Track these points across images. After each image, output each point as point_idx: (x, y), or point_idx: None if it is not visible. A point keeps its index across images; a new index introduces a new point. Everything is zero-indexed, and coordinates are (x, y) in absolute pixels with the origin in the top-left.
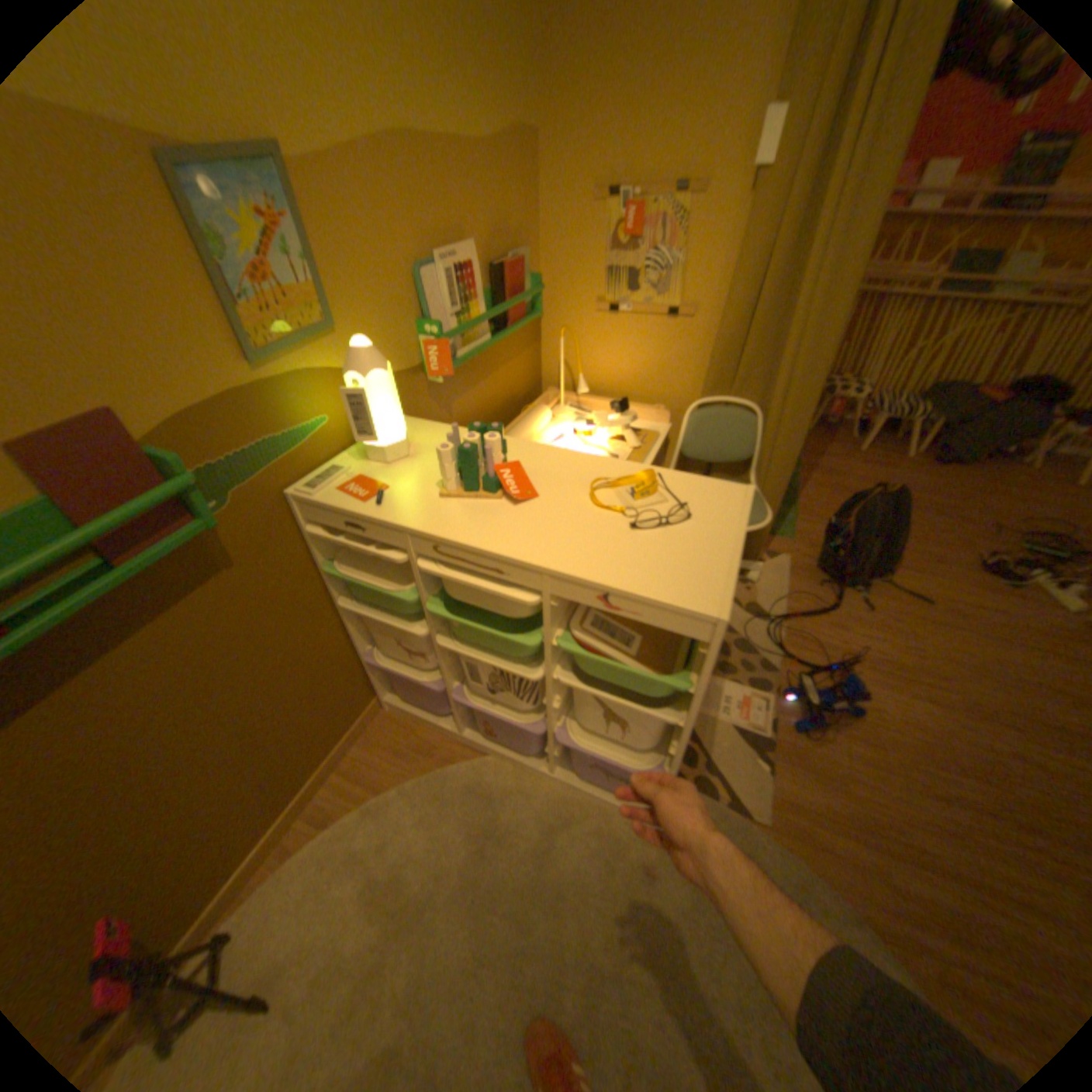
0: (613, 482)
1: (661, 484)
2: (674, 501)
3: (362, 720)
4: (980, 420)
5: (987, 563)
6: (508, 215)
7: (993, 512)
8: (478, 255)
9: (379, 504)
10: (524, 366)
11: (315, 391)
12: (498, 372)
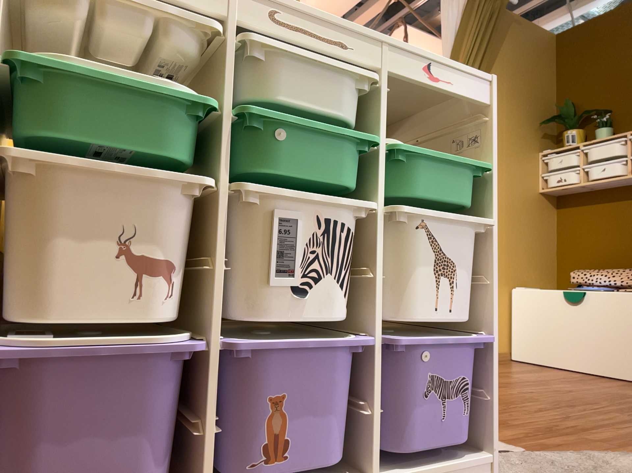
0: None
1: None
2: None
3: None
4: None
5: None
6: None
7: None
8: None
9: None
10: None
11: None
12: None
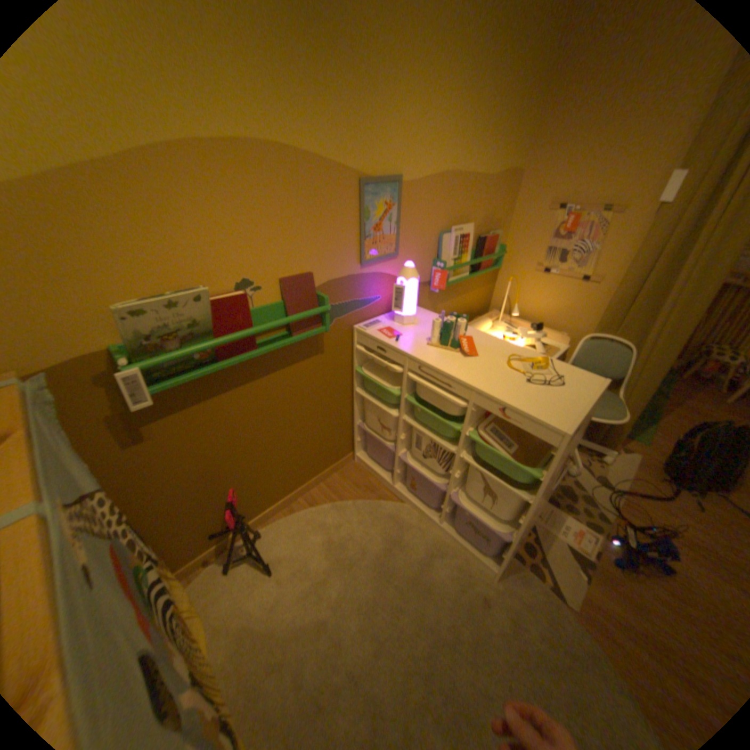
0: (522, 359)
1: (552, 366)
2: (557, 376)
3: (343, 461)
4: None
5: None
6: (496, 212)
7: None
8: (473, 231)
9: (396, 341)
10: (482, 294)
11: (380, 284)
12: (467, 294)
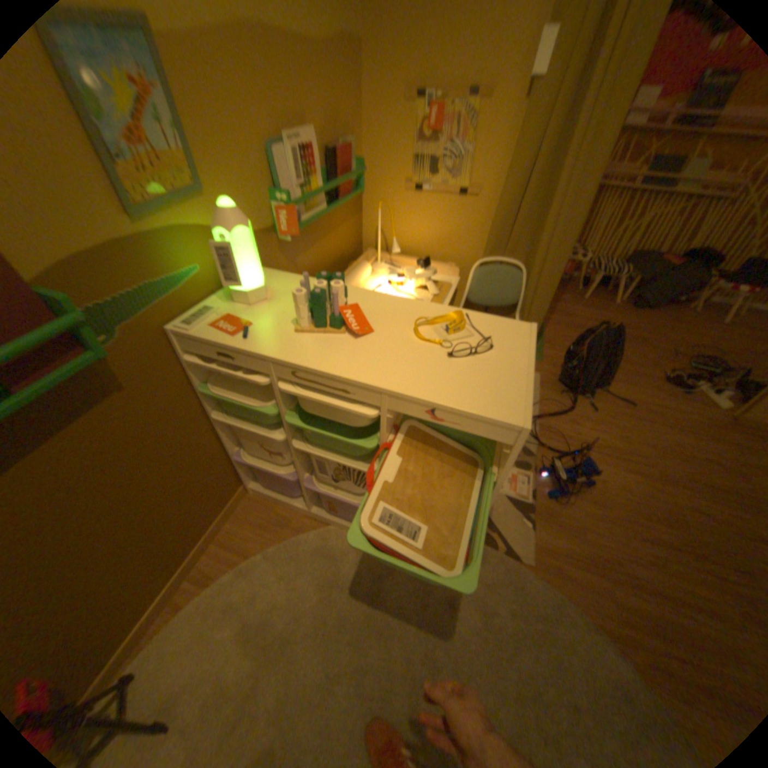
0: (431, 320)
1: (468, 321)
2: (479, 335)
3: (232, 502)
4: (664, 277)
5: (669, 376)
6: (339, 105)
7: (672, 342)
8: (316, 136)
9: (245, 337)
10: (350, 229)
11: (186, 242)
12: (331, 234)
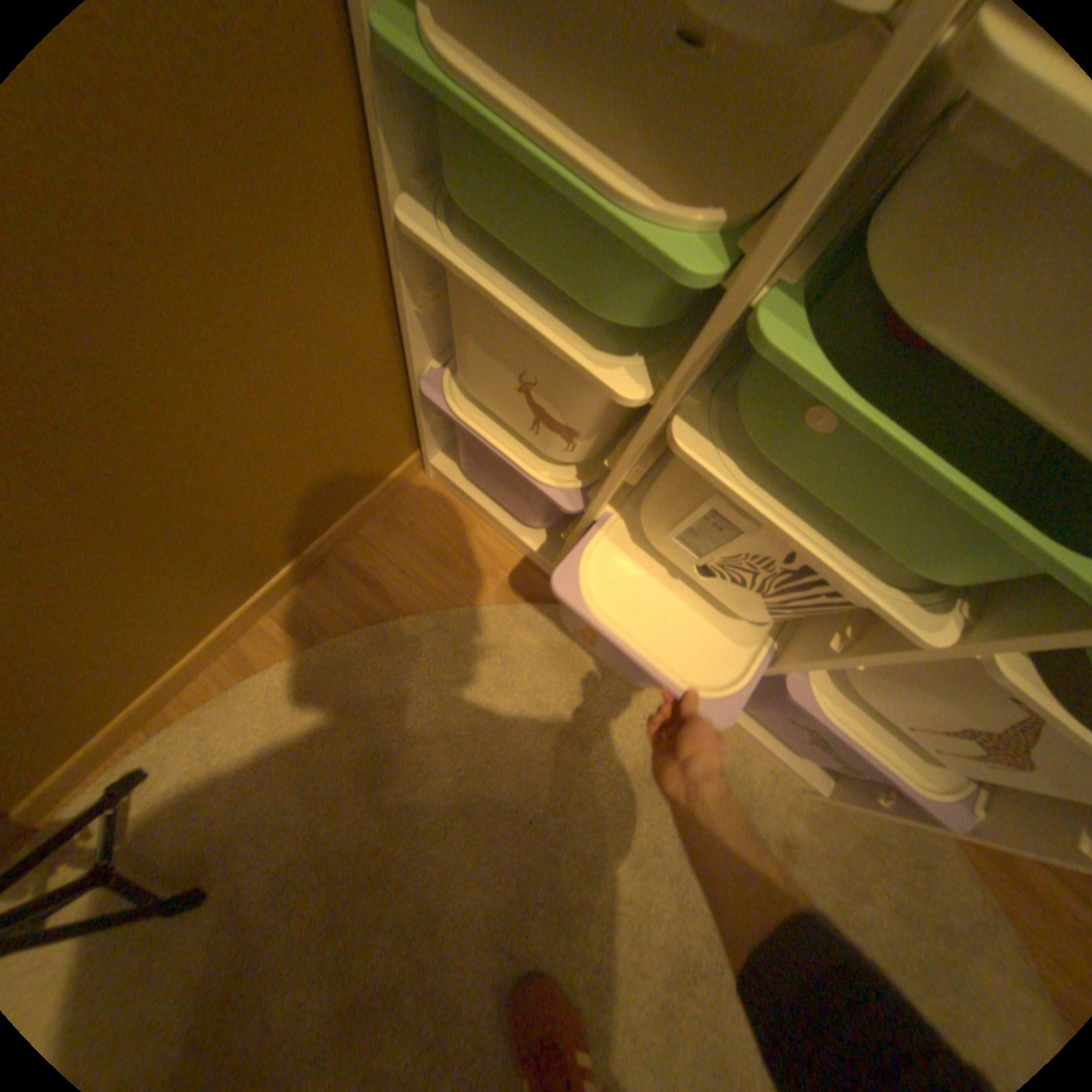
0: None
1: None
2: None
3: (391, 484)
4: None
5: None
6: None
7: None
8: None
9: None
10: None
11: None
12: None
